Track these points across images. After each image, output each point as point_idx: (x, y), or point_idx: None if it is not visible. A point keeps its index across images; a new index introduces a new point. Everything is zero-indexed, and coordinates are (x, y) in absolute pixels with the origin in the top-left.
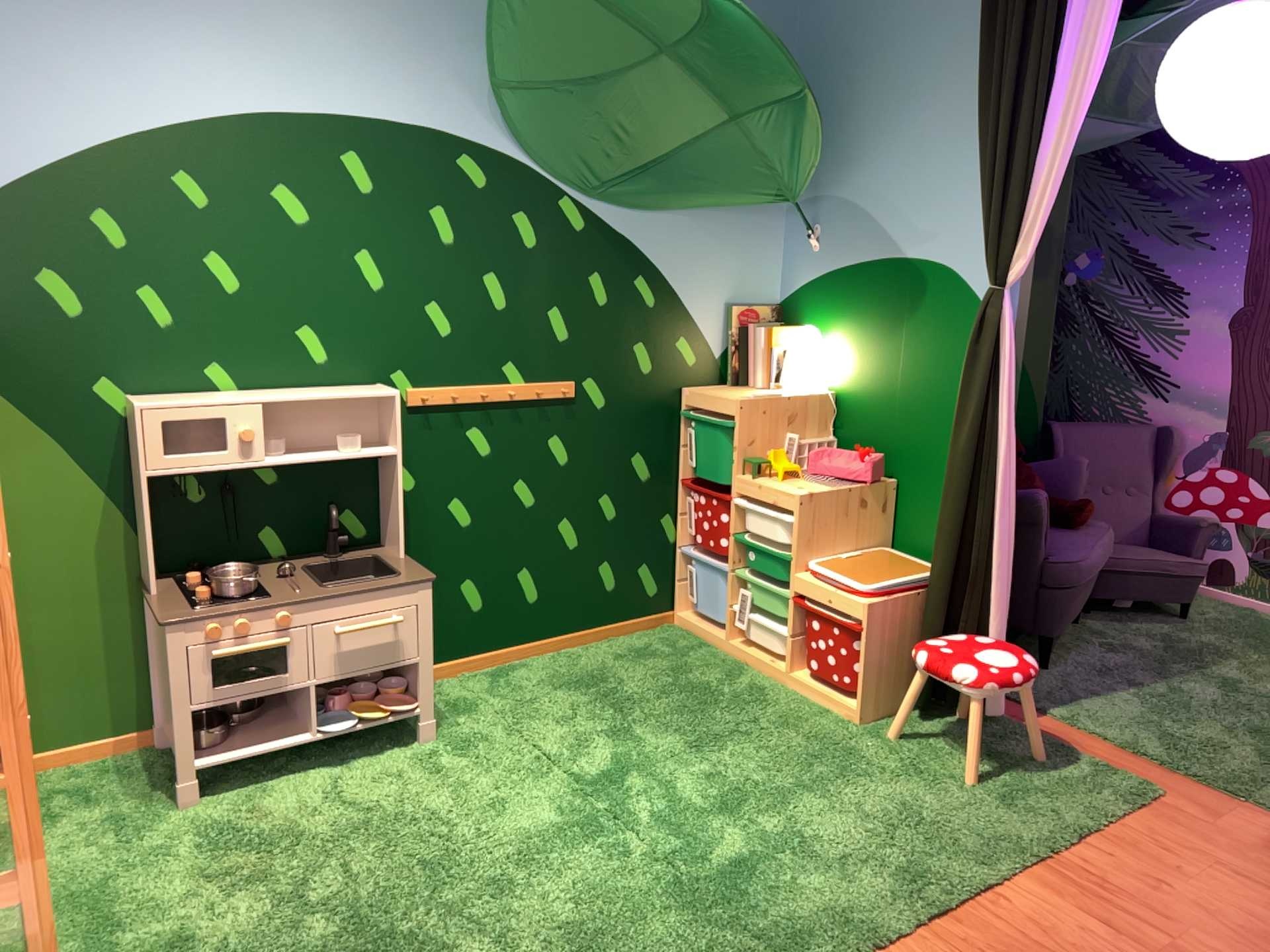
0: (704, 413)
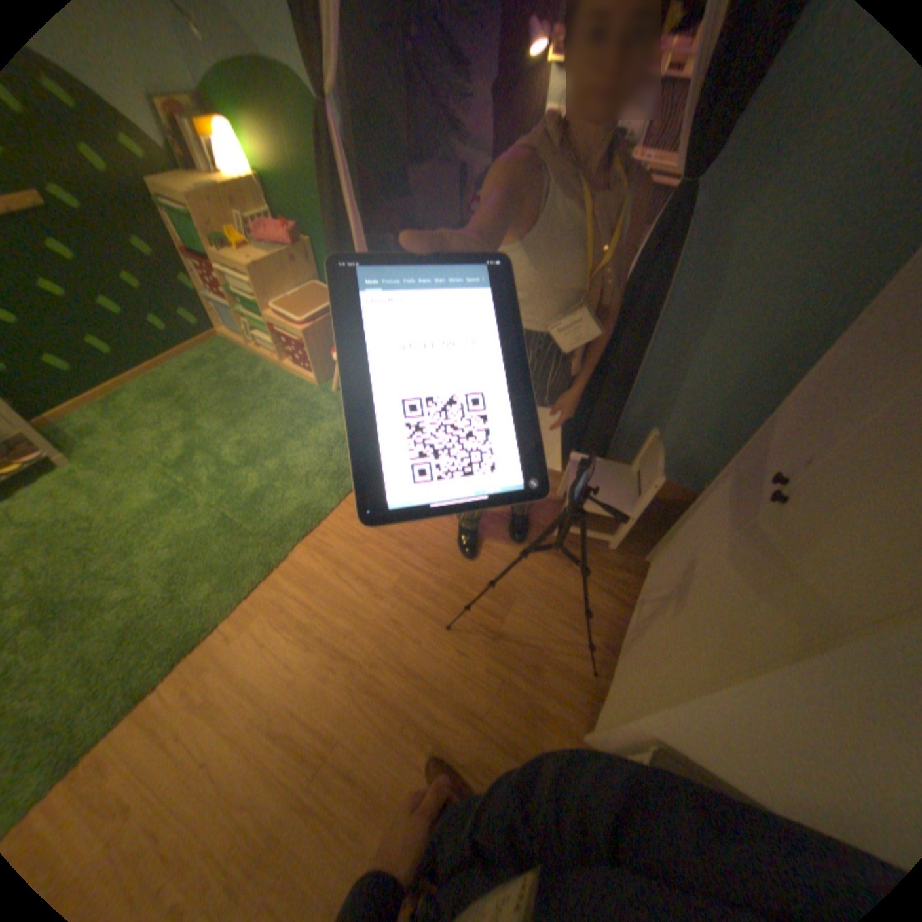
0: (170, 201)
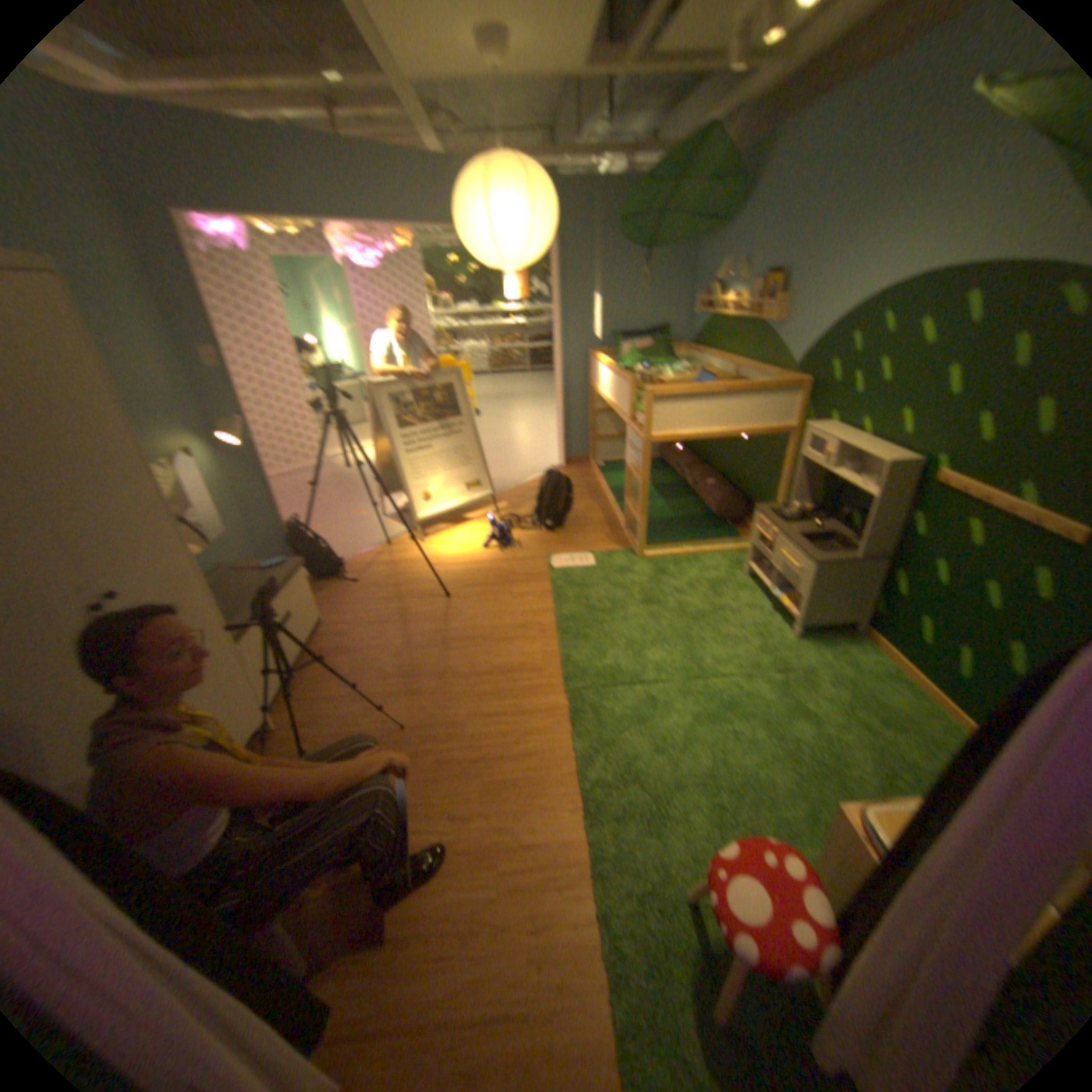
0: None
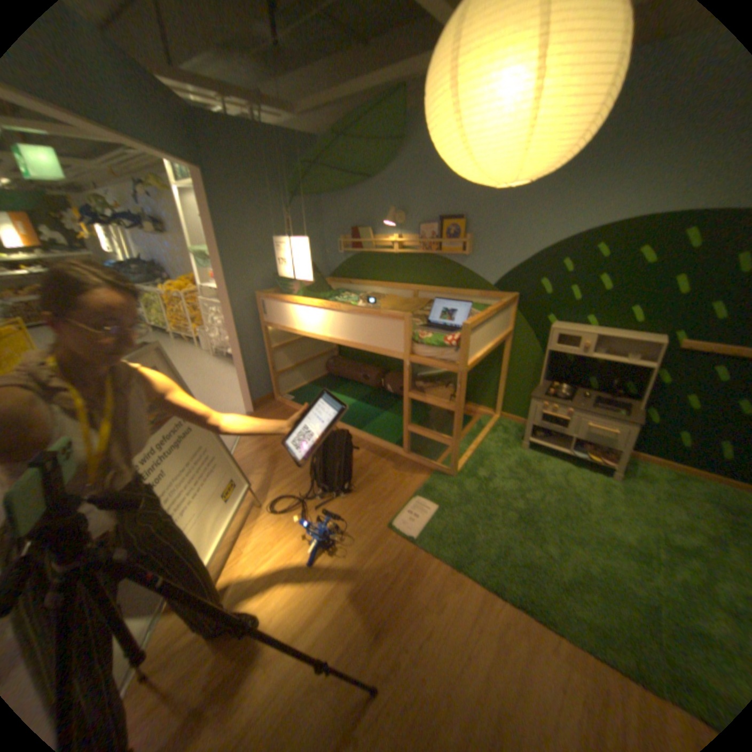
0: None
